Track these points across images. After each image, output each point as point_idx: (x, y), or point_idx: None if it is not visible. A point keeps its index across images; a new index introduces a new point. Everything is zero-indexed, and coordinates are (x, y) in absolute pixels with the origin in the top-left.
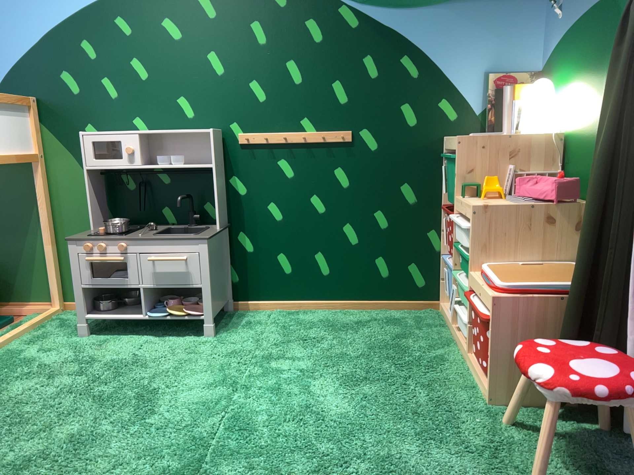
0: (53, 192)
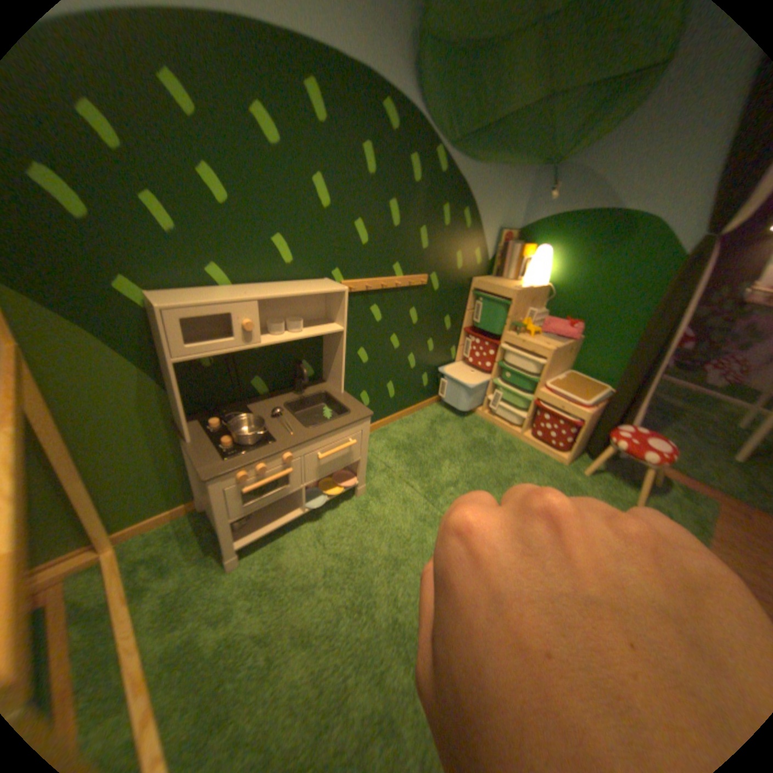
0: (57, 402)
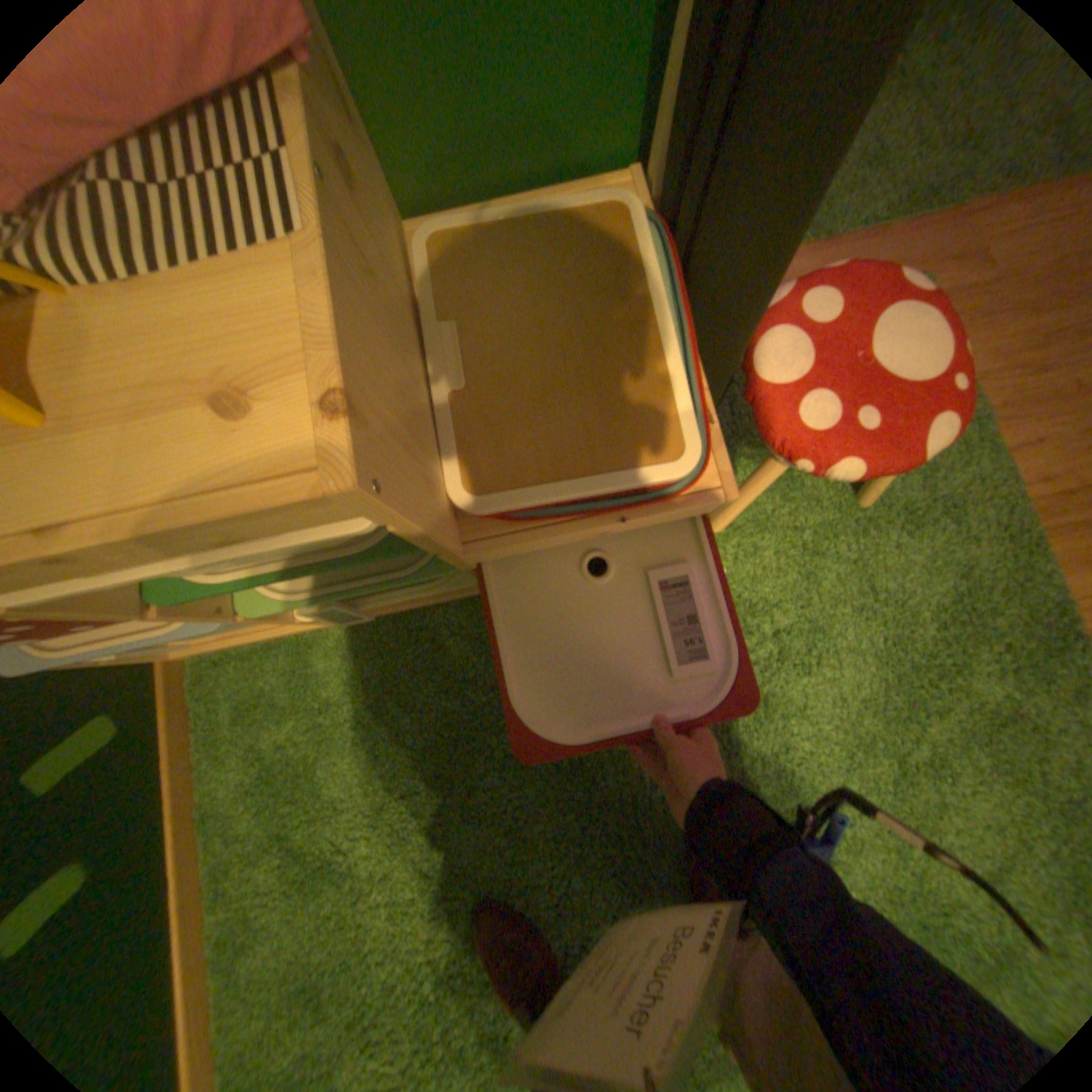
0: None
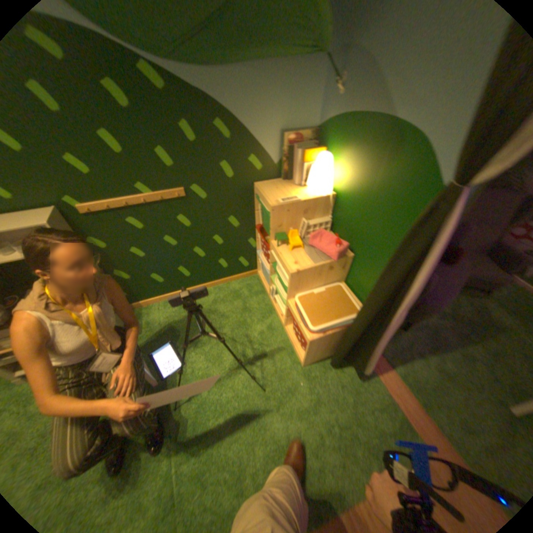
0: None
